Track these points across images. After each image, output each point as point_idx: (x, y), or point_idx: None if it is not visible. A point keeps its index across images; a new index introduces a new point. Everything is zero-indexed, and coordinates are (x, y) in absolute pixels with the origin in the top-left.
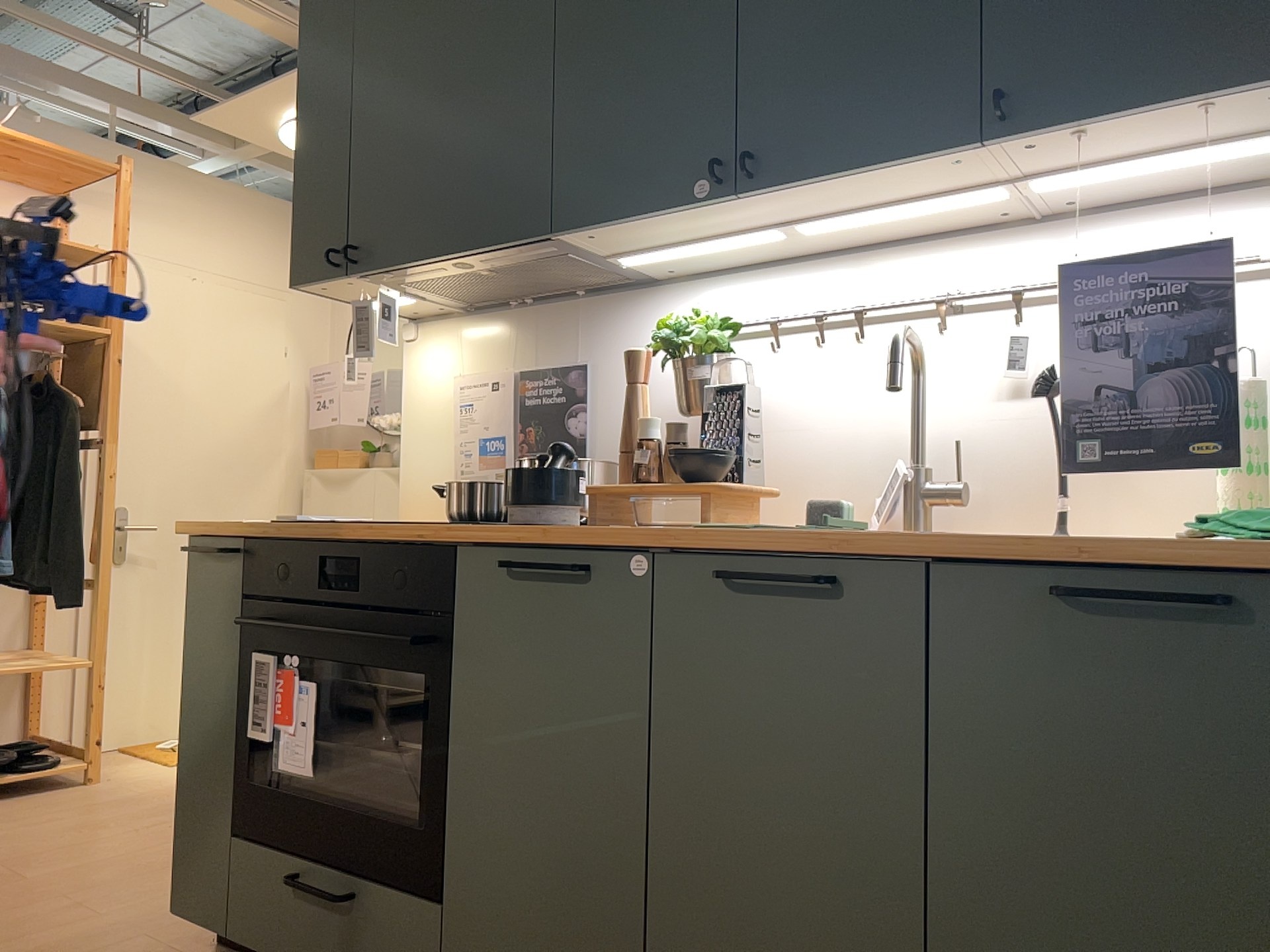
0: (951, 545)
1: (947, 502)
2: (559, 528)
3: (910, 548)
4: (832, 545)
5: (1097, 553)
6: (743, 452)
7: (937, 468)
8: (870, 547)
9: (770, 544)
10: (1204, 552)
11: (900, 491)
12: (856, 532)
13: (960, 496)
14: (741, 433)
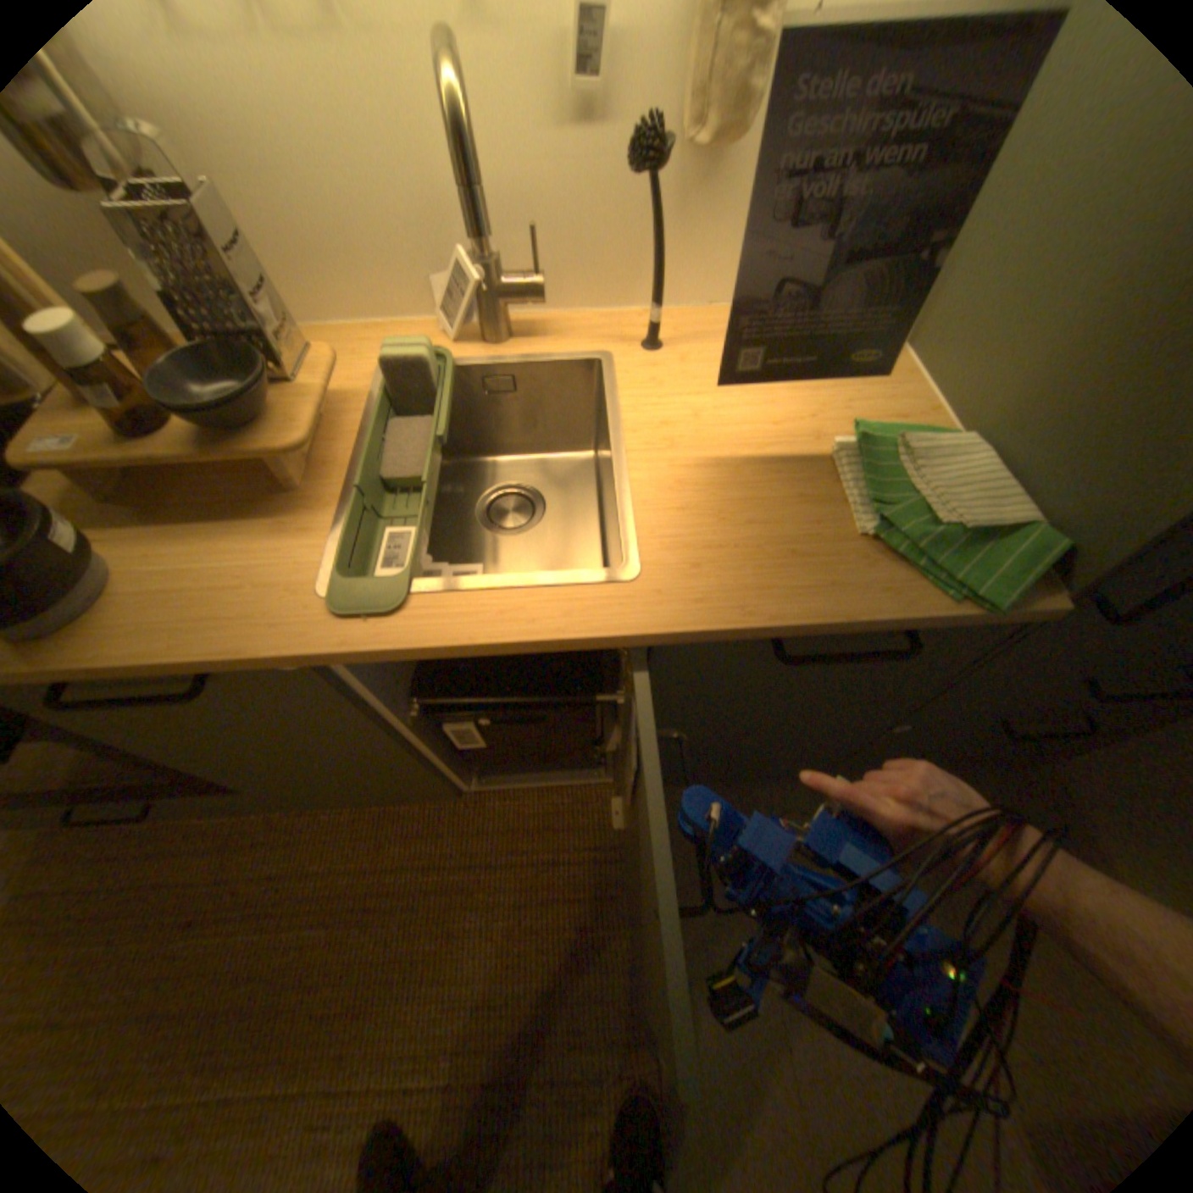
0: (682, 641)
1: (521, 296)
2: (84, 617)
3: (634, 643)
4: (540, 645)
5: (822, 630)
6: (247, 318)
7: (500, 247)
8: (587, 644)
9: (451, 635)
10: (917, 628)
11: (468, 297)
12: (549, 596)
13: (537, 291)
14: (226, 291)
